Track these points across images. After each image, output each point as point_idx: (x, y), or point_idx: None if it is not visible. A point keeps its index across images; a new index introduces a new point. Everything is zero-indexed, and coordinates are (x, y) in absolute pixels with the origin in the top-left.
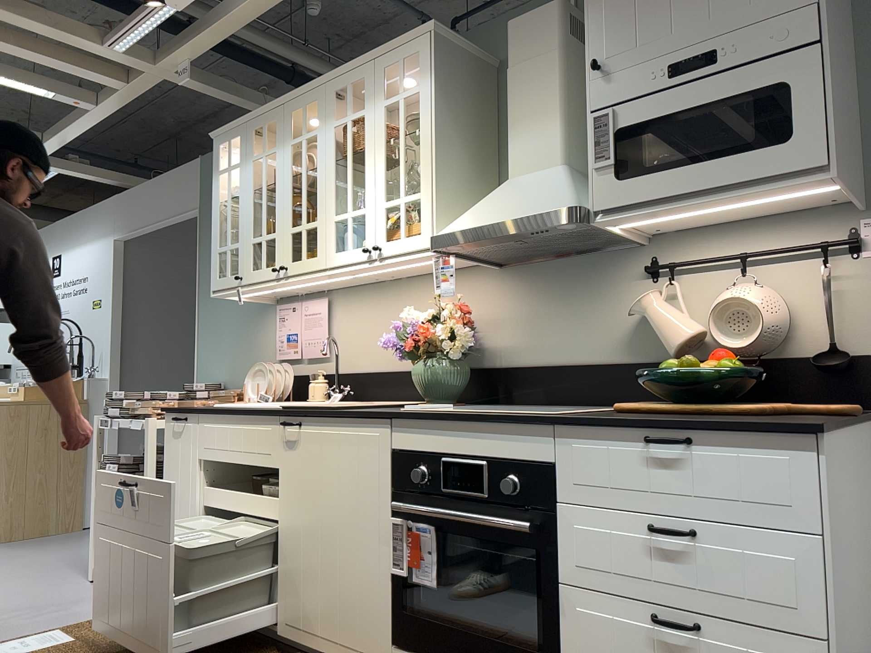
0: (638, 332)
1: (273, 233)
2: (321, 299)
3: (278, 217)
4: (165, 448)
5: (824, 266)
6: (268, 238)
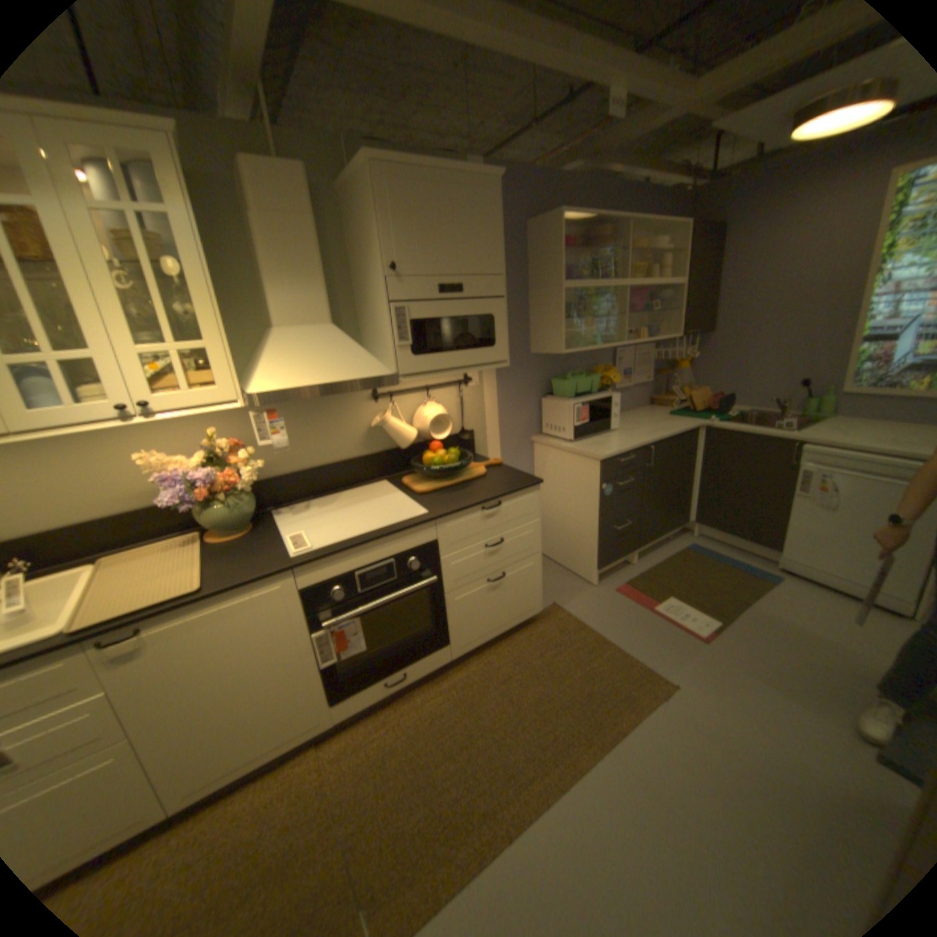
0: (370, 435)
1: None
2: None
3: None
4: None
5: (458, 391)
6: None
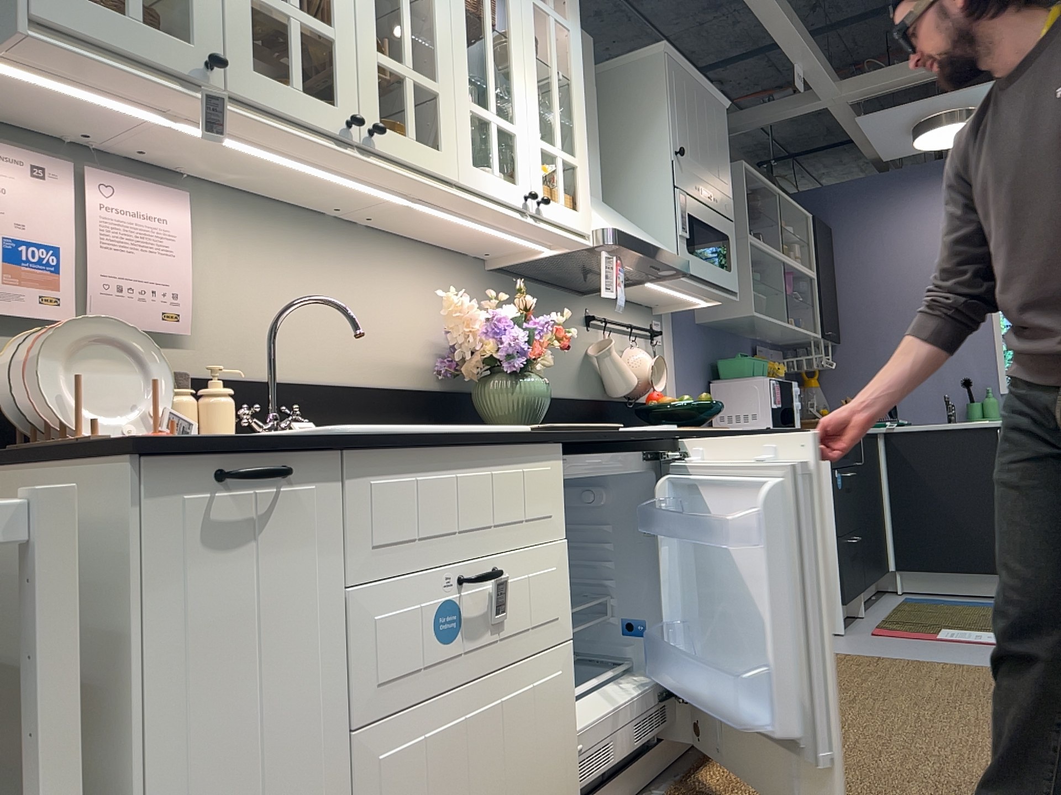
0: (585, 372)
1: (328, 26)
2: (168, 189)
3: (339, 0)
4: (130, 609)
5: (651, 345)
6: (311, 26)
